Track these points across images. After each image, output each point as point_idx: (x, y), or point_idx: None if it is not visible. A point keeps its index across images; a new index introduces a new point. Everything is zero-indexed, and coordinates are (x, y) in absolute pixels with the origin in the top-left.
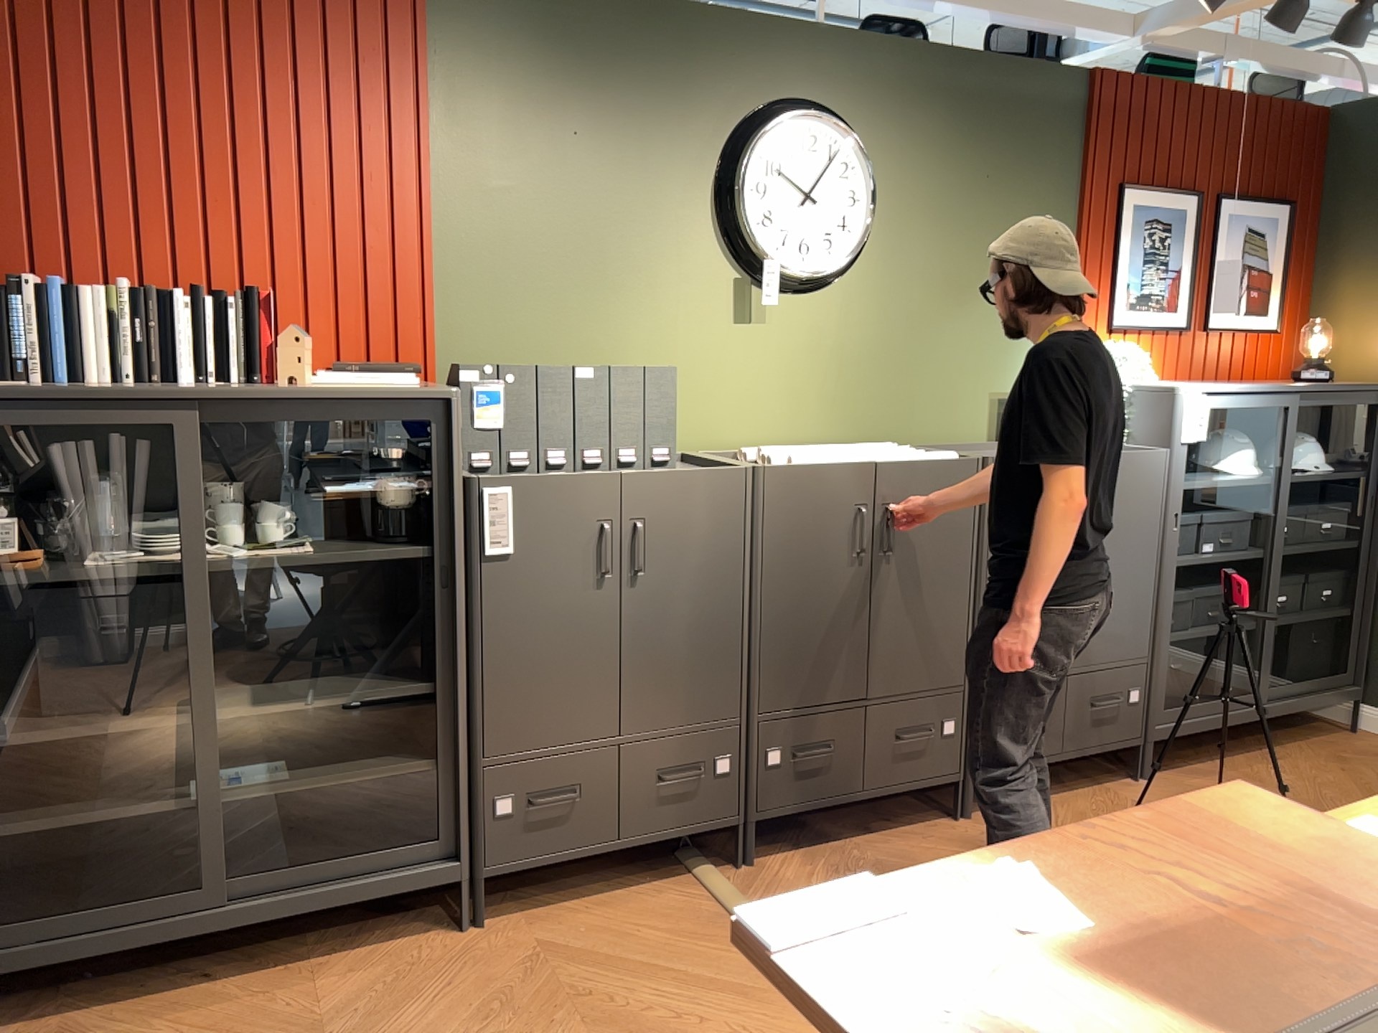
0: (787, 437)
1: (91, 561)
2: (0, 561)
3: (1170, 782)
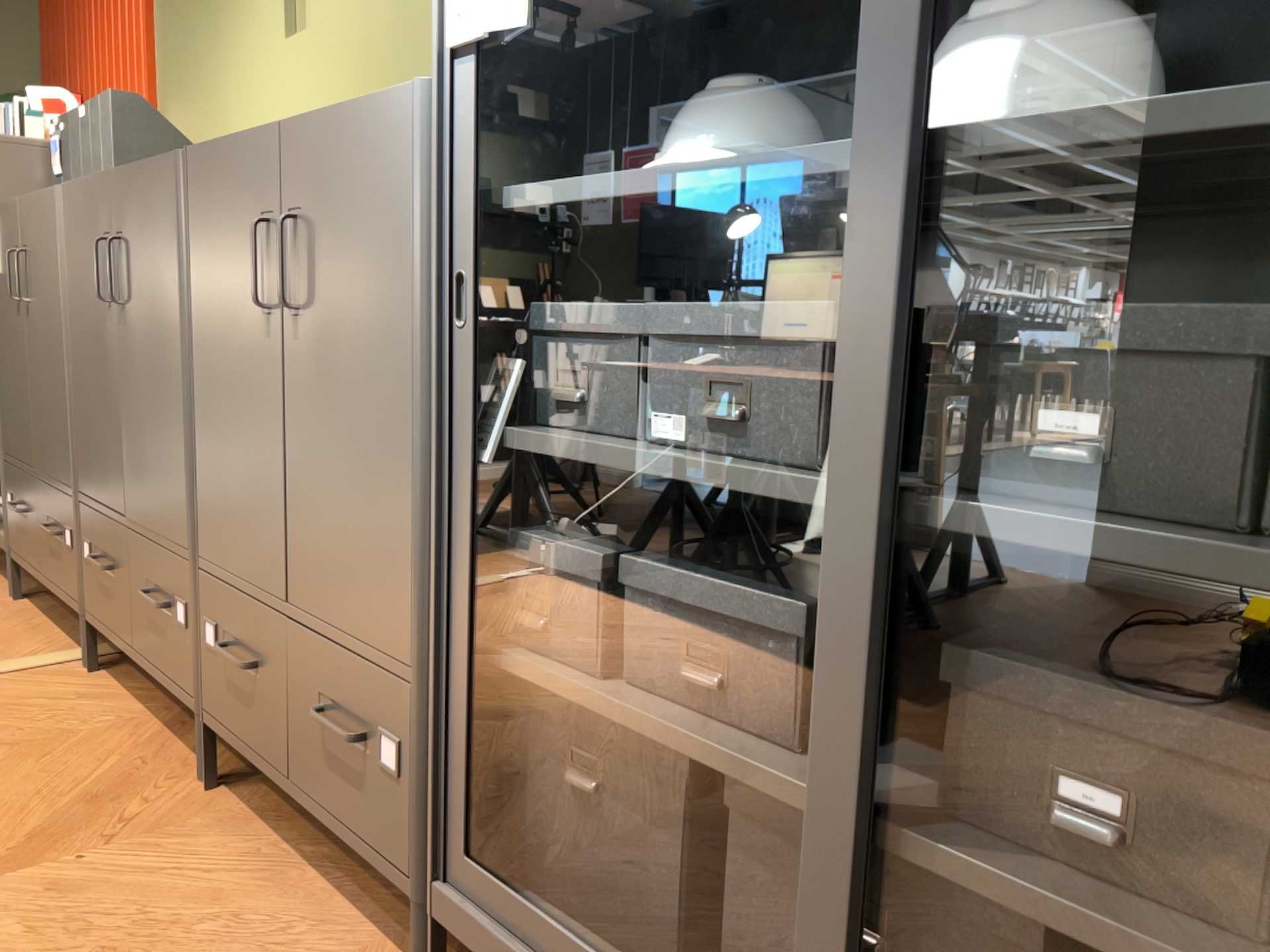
0: None
1: None
2: None
3: None
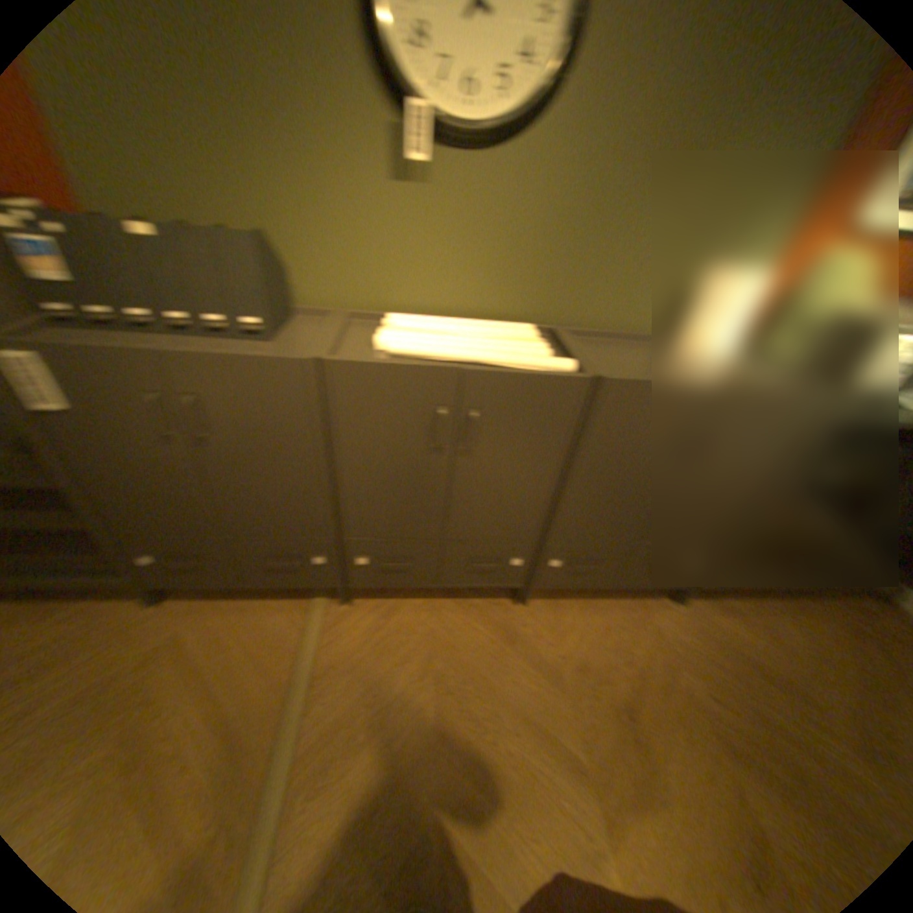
0: (448, 306)
1: None
2: None
3: (701, 616)
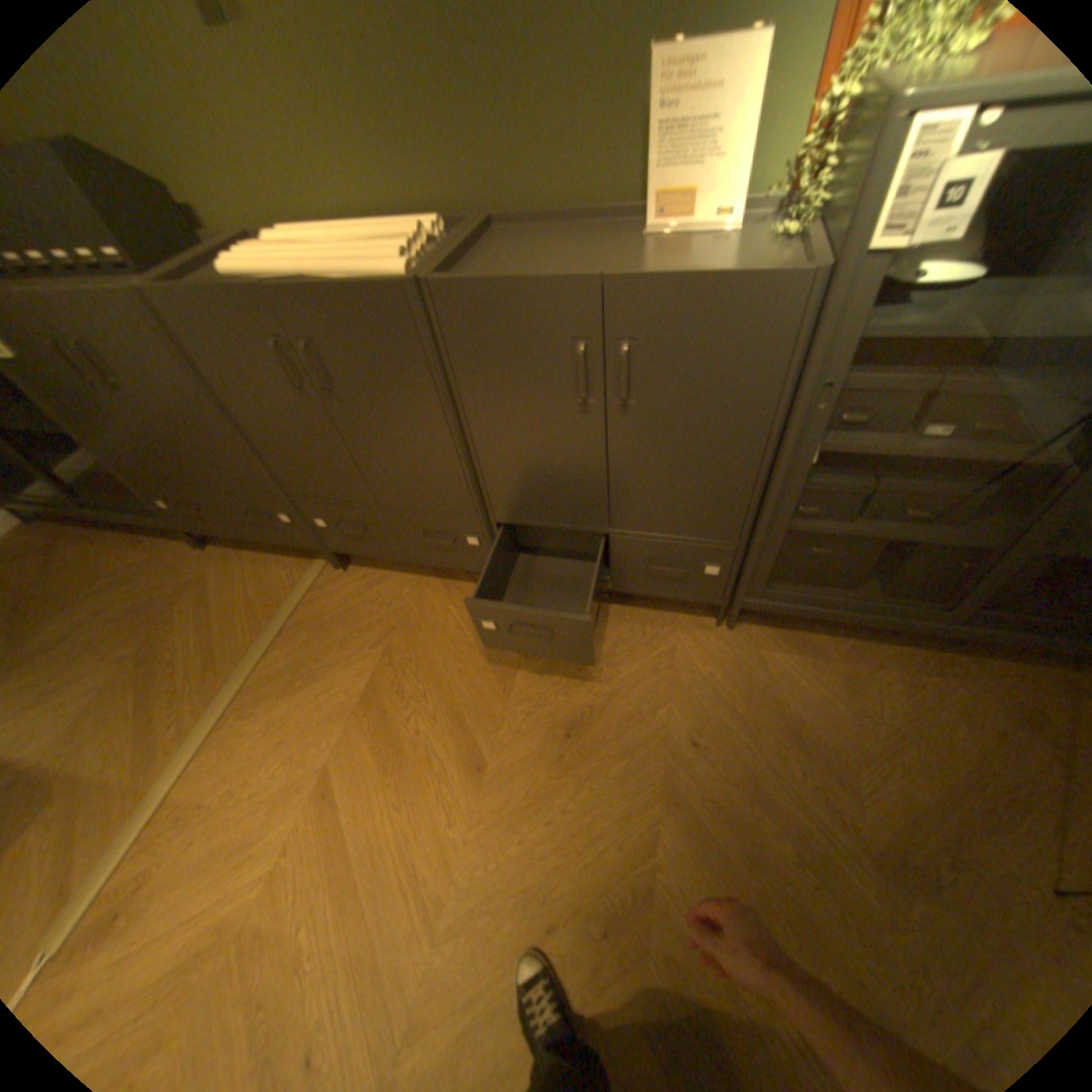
0: (346, 206)
1: None
2: None
3: (747, 643)
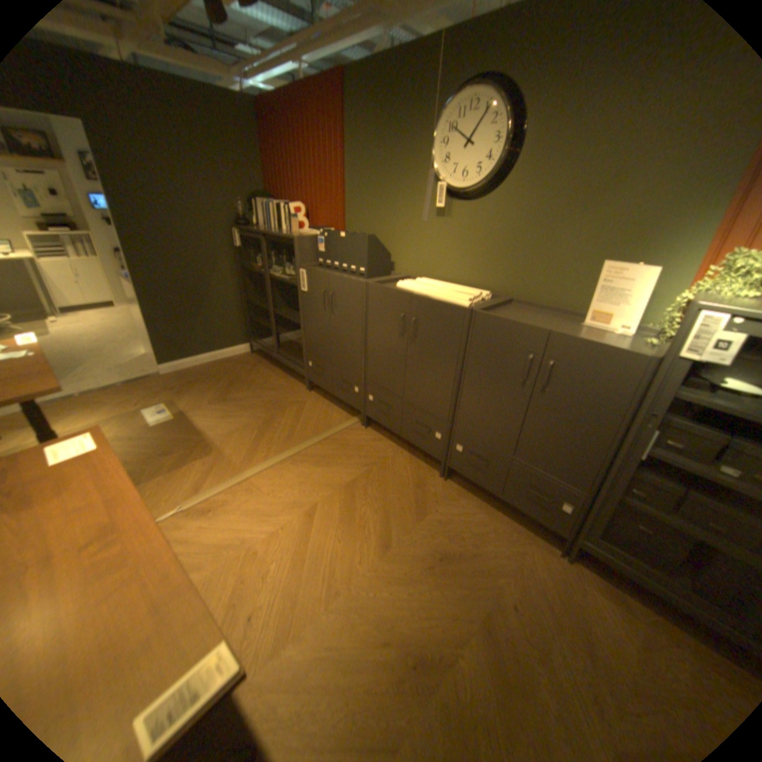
0: (453, 278)
1: (266, 270)
2: (258, 266)
3: (578, 577)
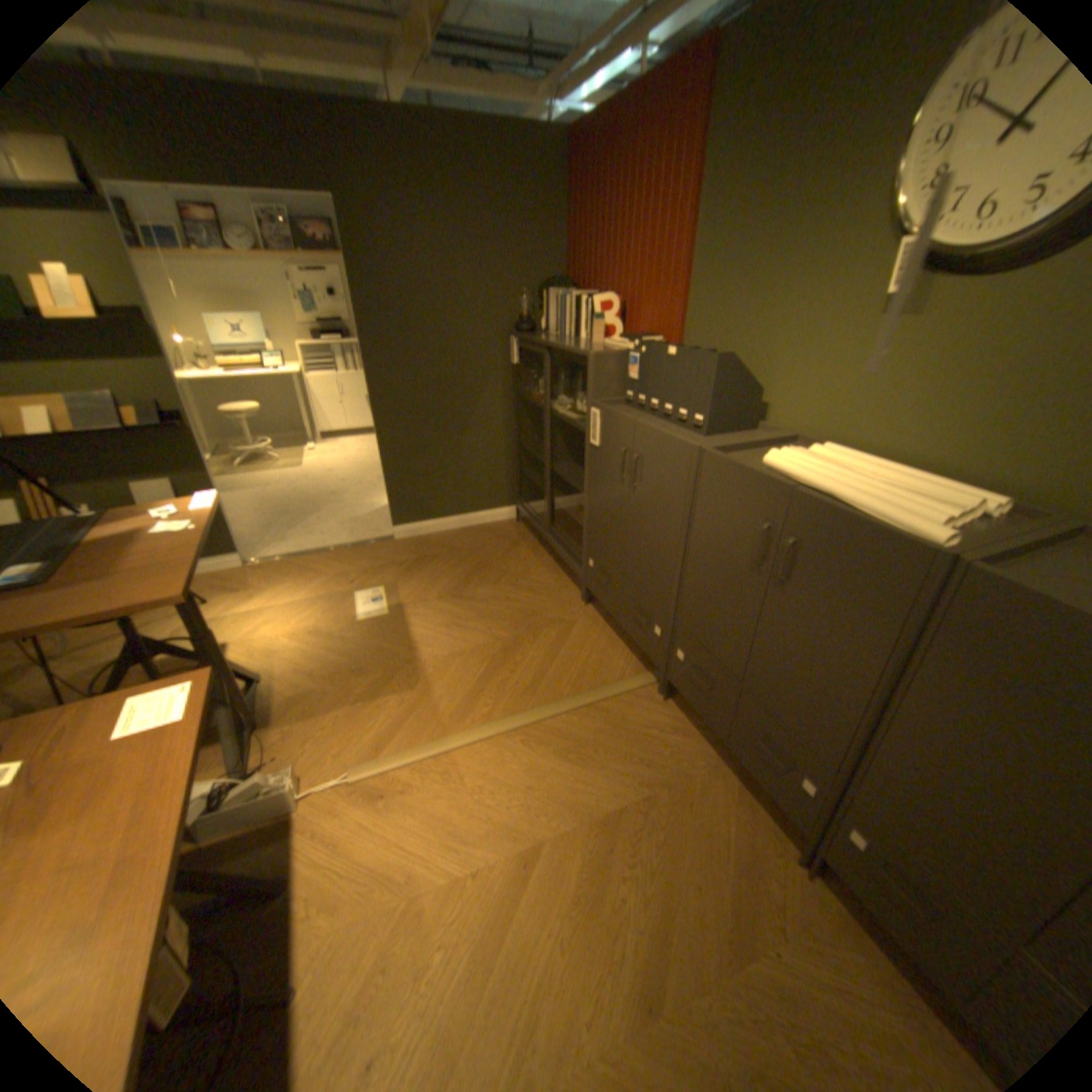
0: (905, 450)
1: (548, 401)
2: (538, 395)
3: None
